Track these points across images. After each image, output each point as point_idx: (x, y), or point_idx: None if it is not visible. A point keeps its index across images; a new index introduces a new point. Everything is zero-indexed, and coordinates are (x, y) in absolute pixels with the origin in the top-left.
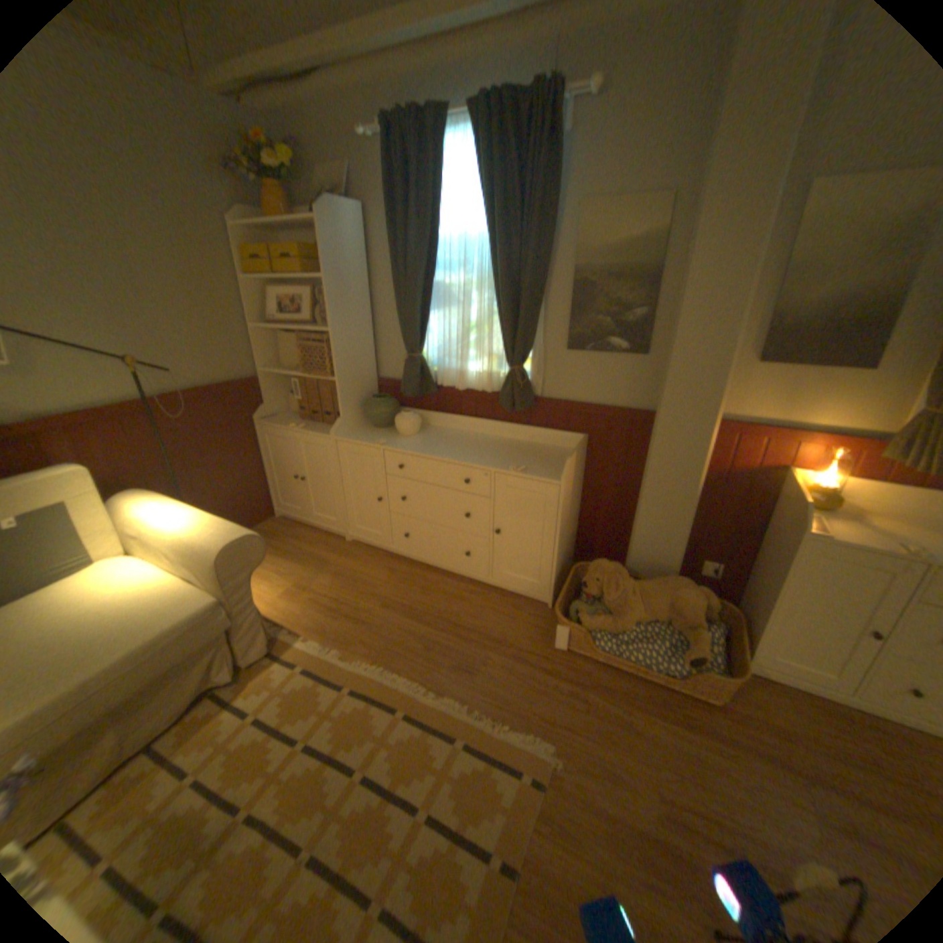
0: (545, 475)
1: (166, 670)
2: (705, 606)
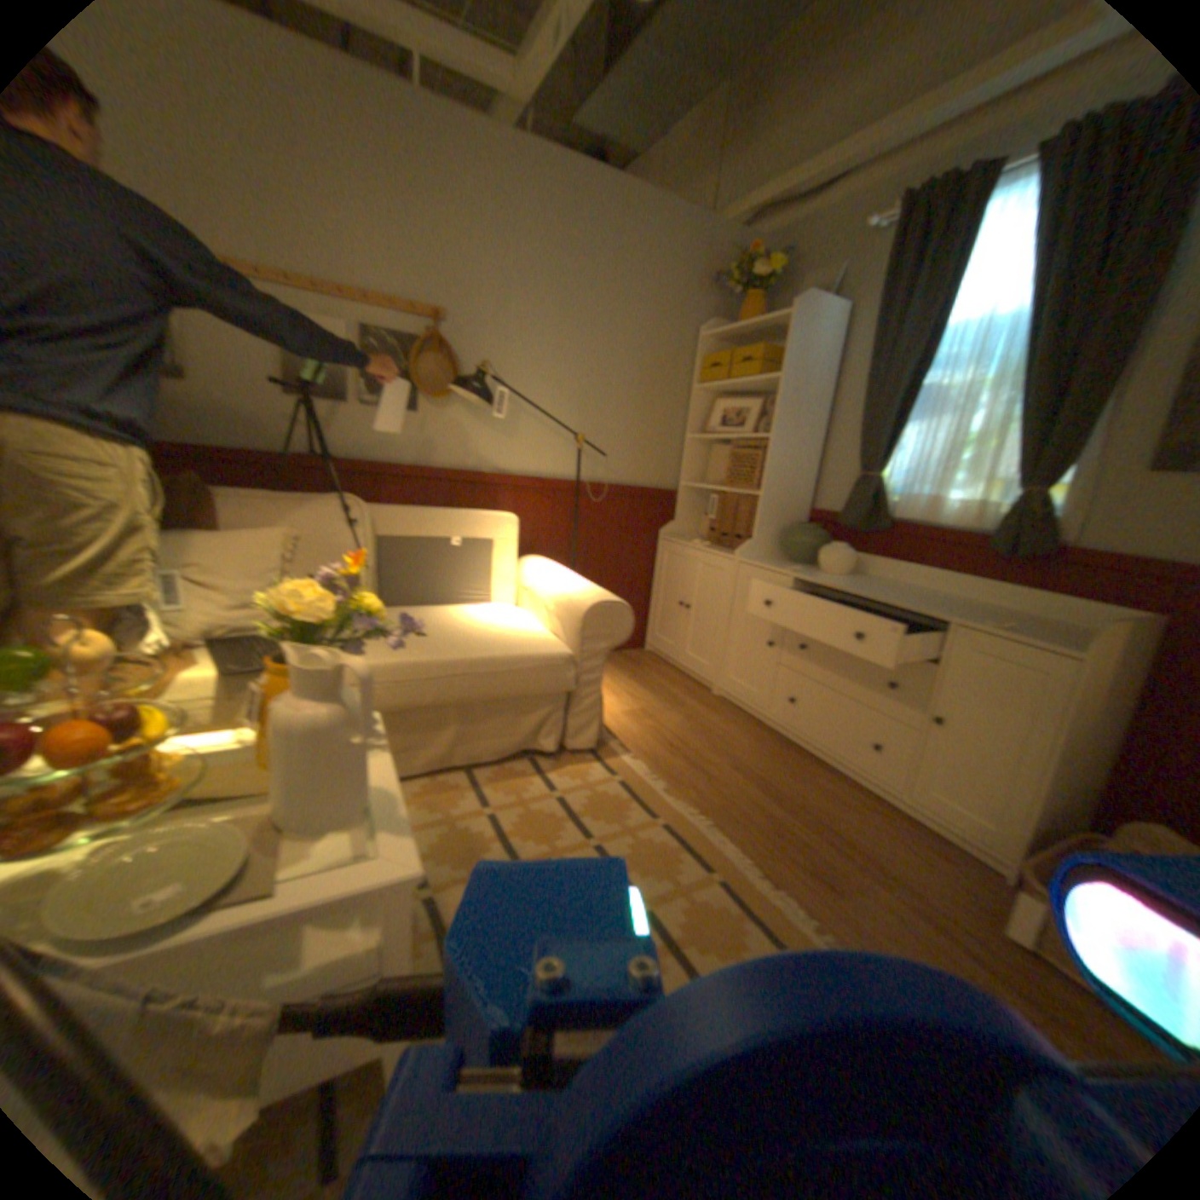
0: (1056, 643)
1: (509, 695)
2: None
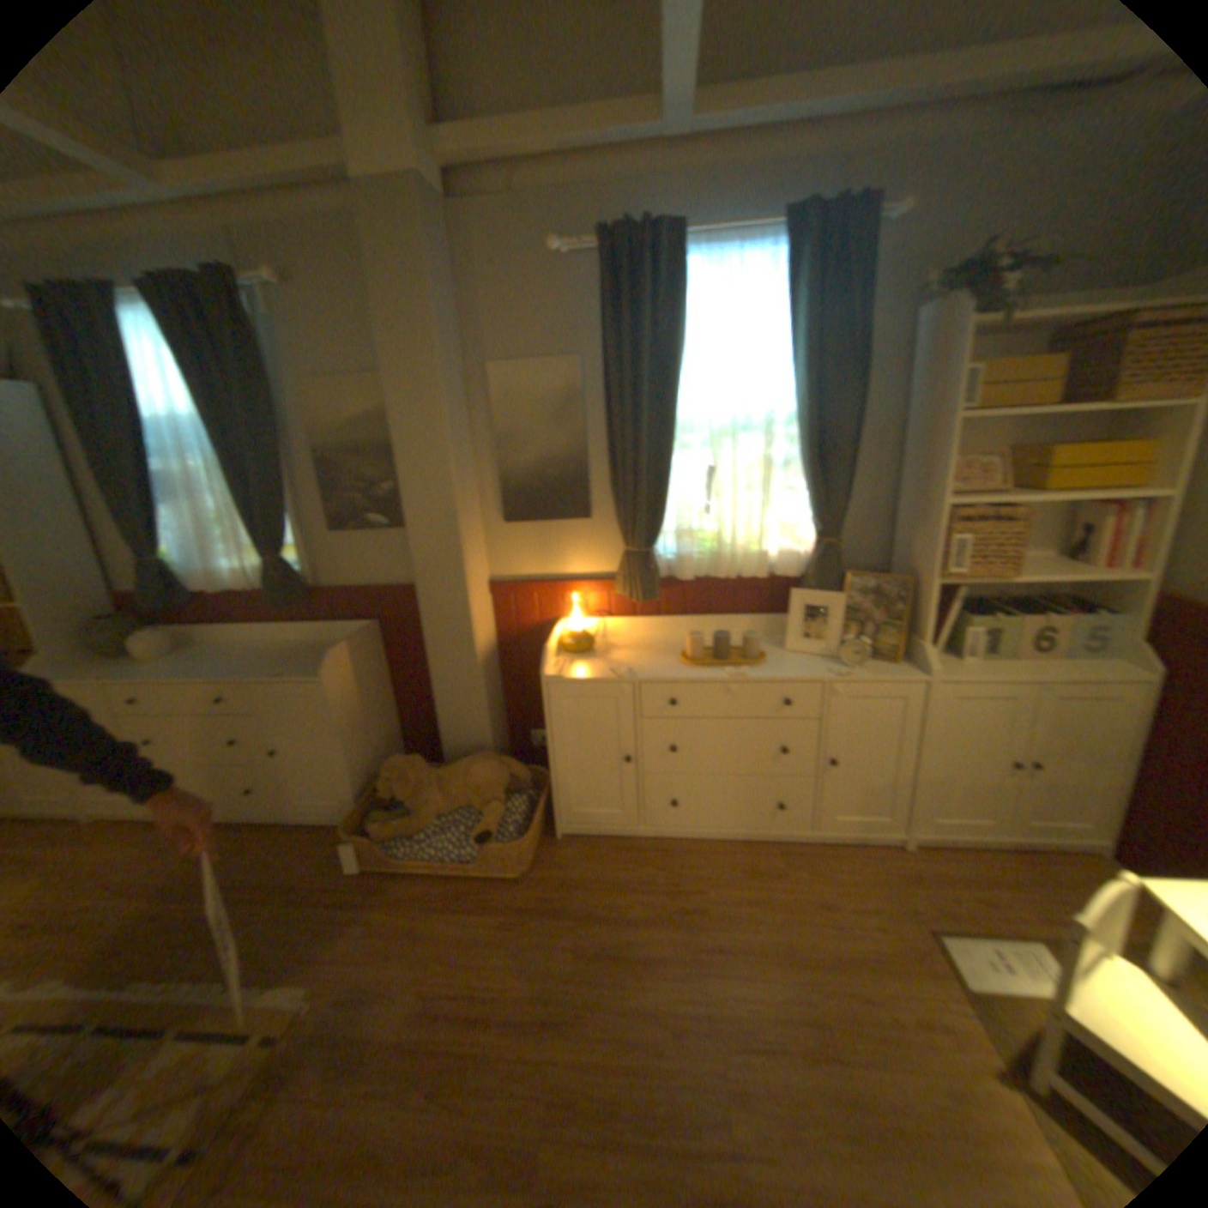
0: (309, 675)
1: None
2: (504, 777)
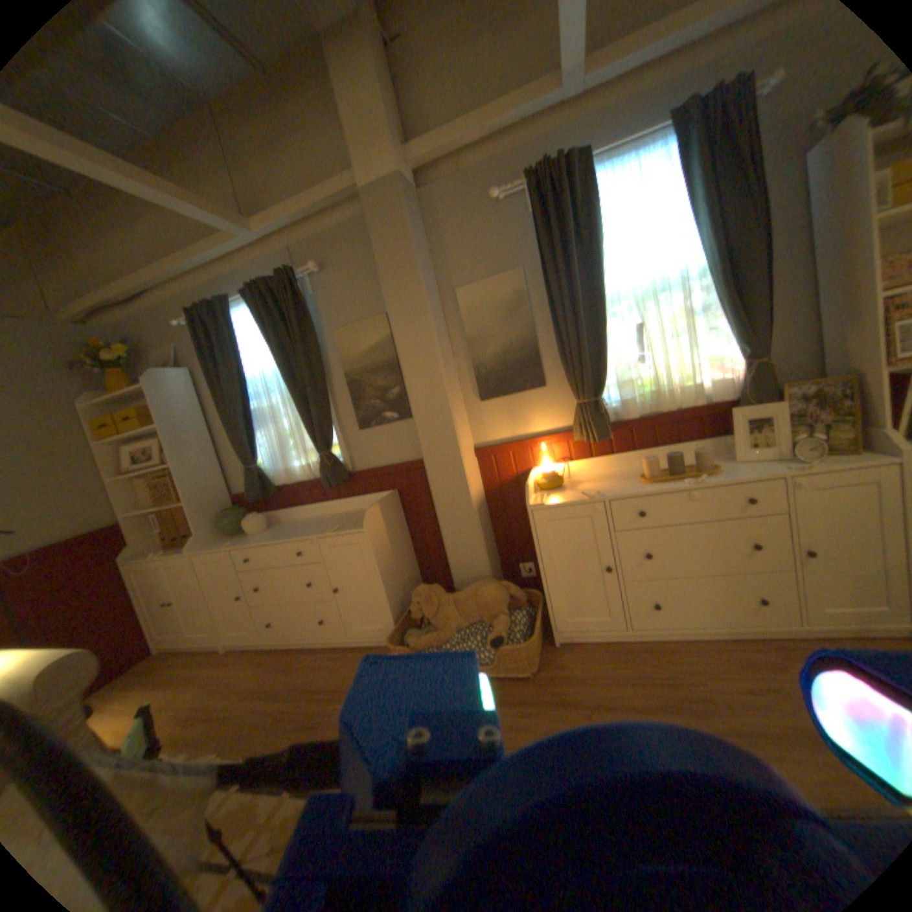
0: (355, 526)
1: None
2: (505, 595)
